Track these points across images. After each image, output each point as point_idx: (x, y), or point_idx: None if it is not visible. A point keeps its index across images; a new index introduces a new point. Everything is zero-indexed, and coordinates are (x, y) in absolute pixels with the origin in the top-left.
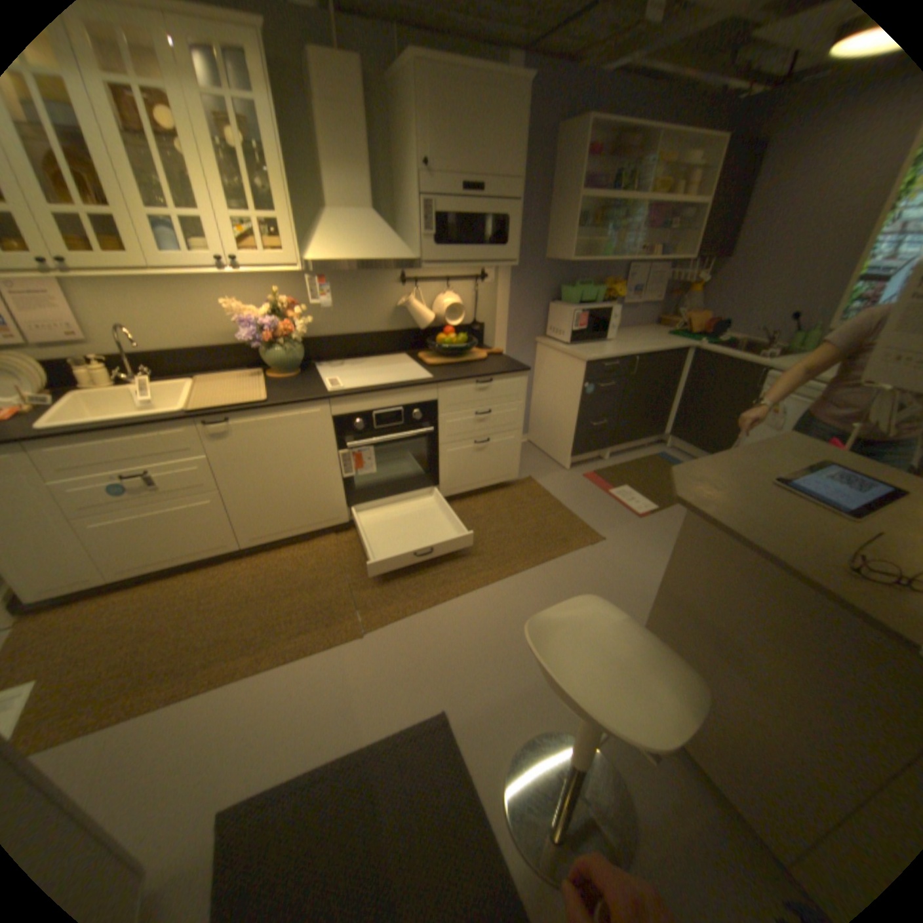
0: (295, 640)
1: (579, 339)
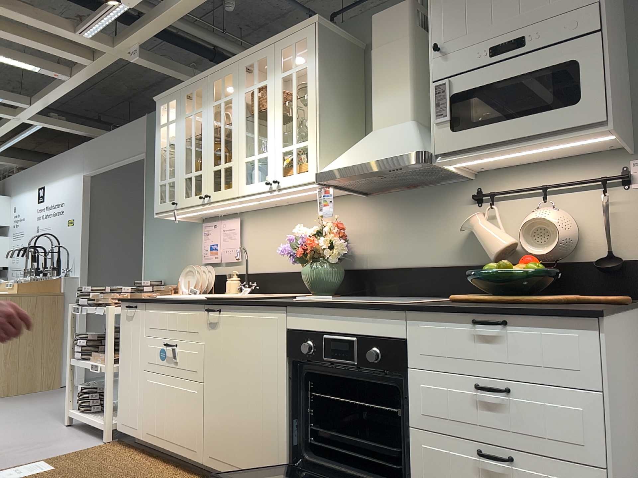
0: None
1: None
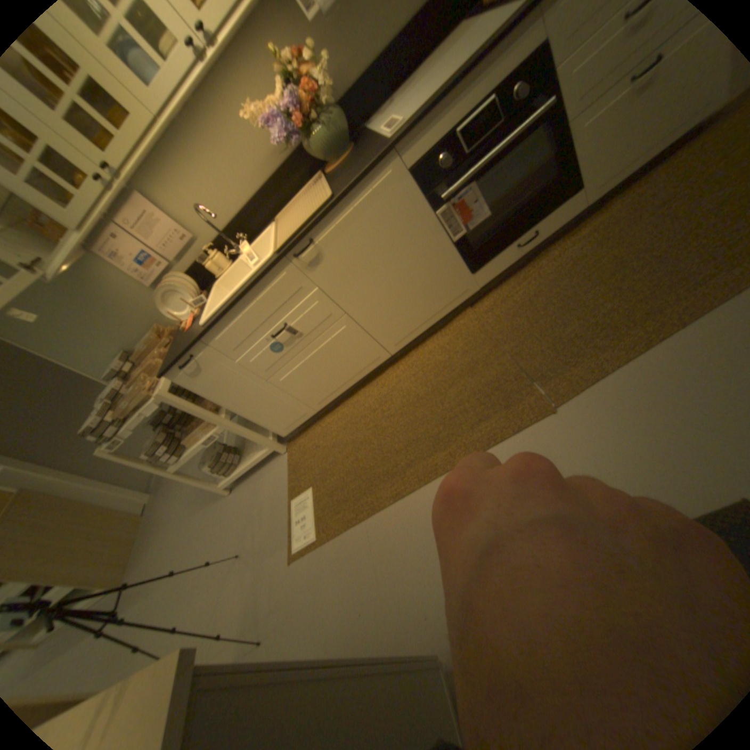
0: (479, 427)
1: None
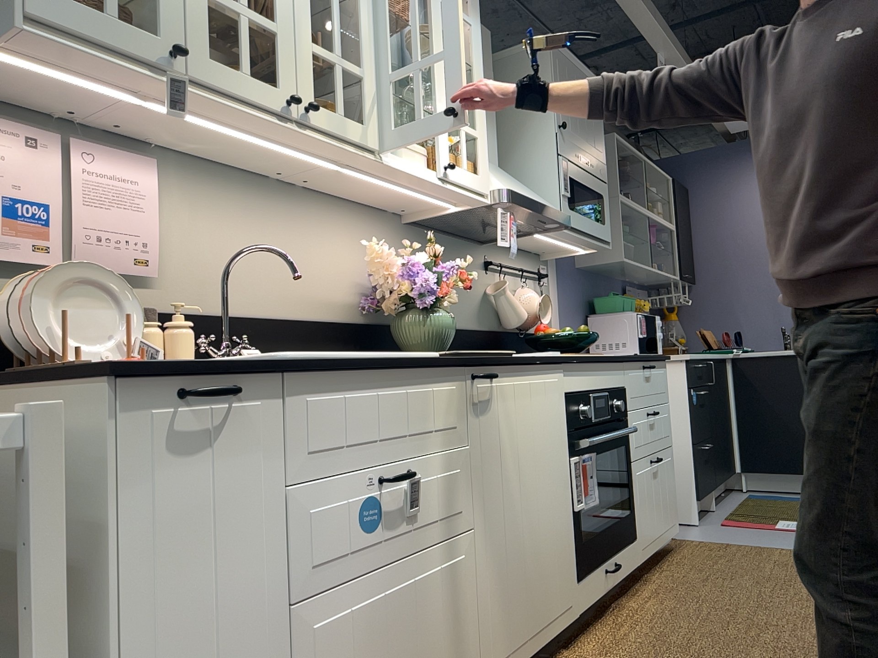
0: None
1: (645, 349)
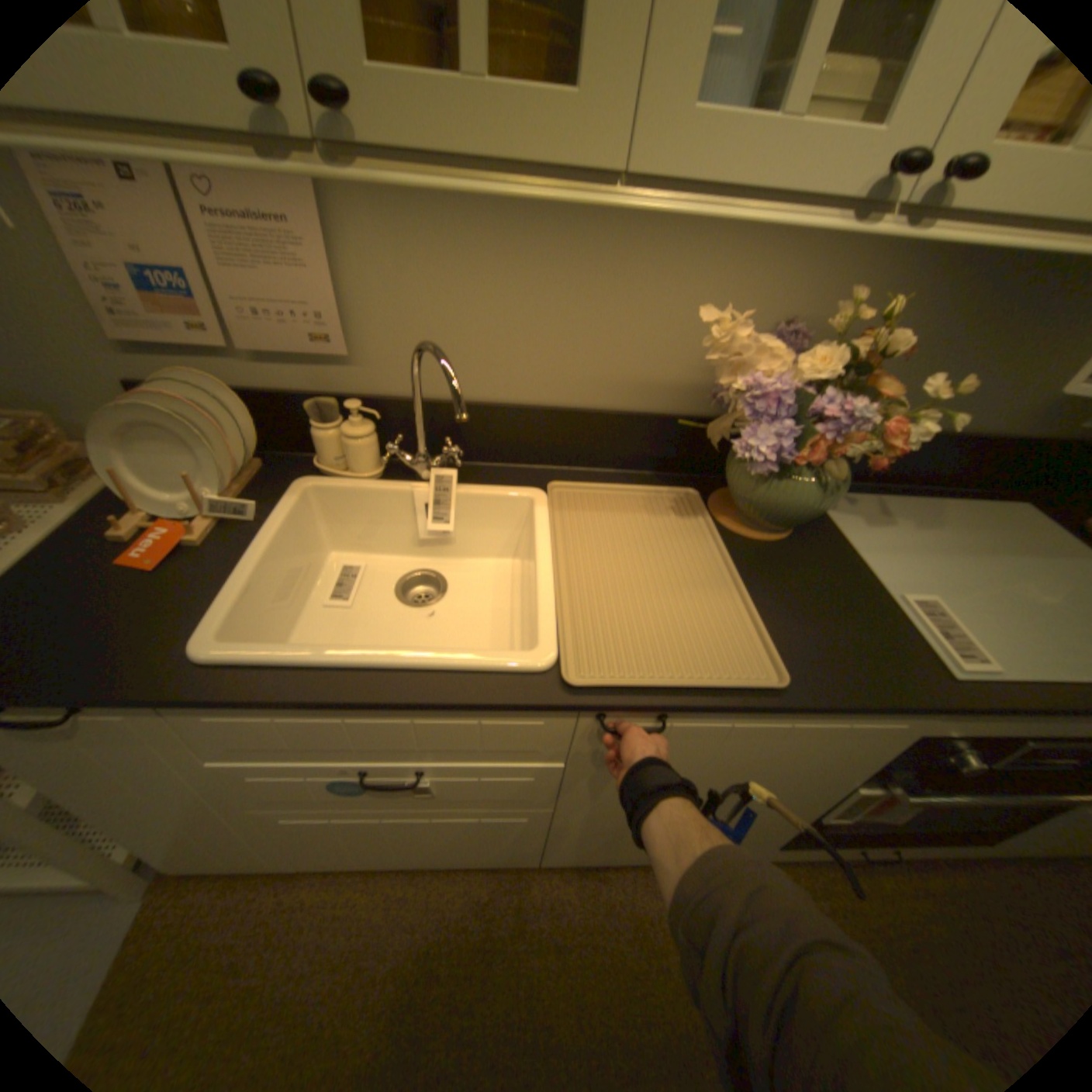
0: None
1: None
